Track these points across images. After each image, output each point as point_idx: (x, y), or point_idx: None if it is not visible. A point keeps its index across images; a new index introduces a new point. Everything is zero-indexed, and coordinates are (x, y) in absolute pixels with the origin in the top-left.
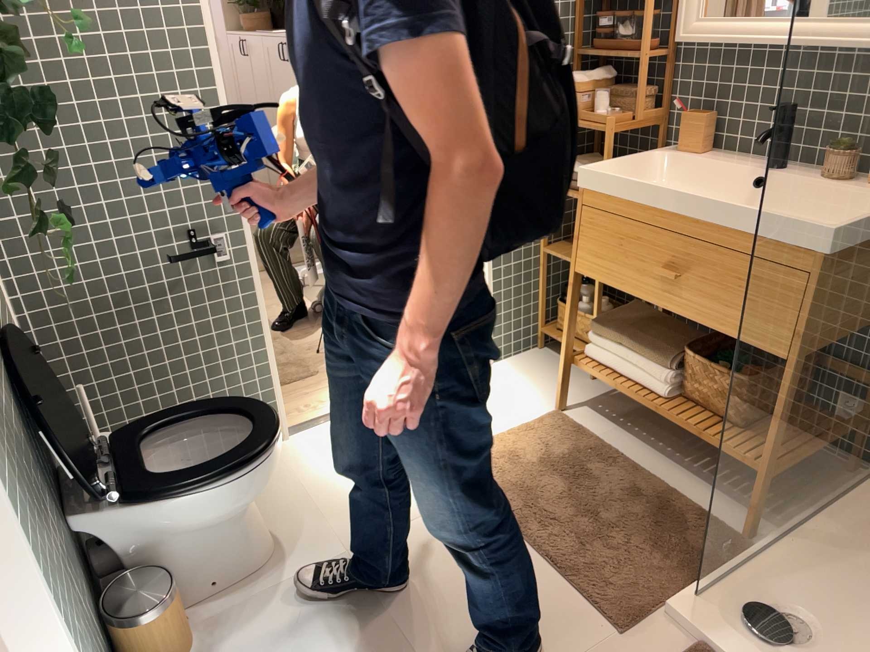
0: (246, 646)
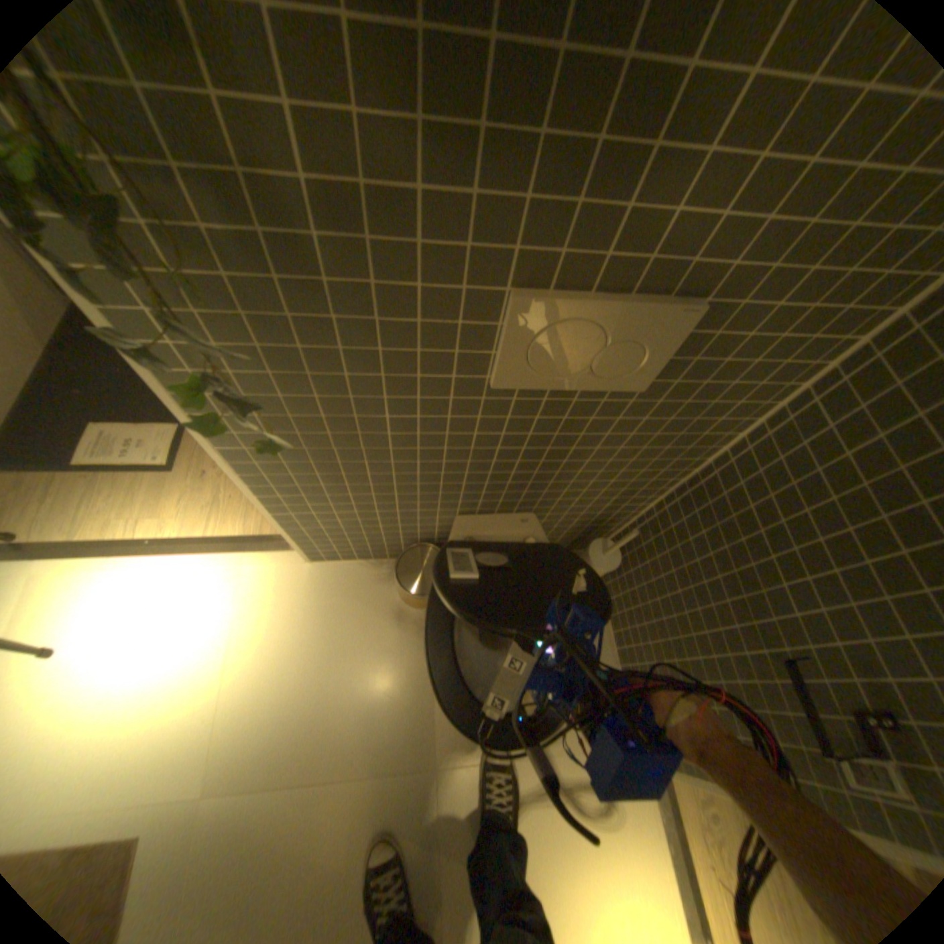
0: (388, 648)
